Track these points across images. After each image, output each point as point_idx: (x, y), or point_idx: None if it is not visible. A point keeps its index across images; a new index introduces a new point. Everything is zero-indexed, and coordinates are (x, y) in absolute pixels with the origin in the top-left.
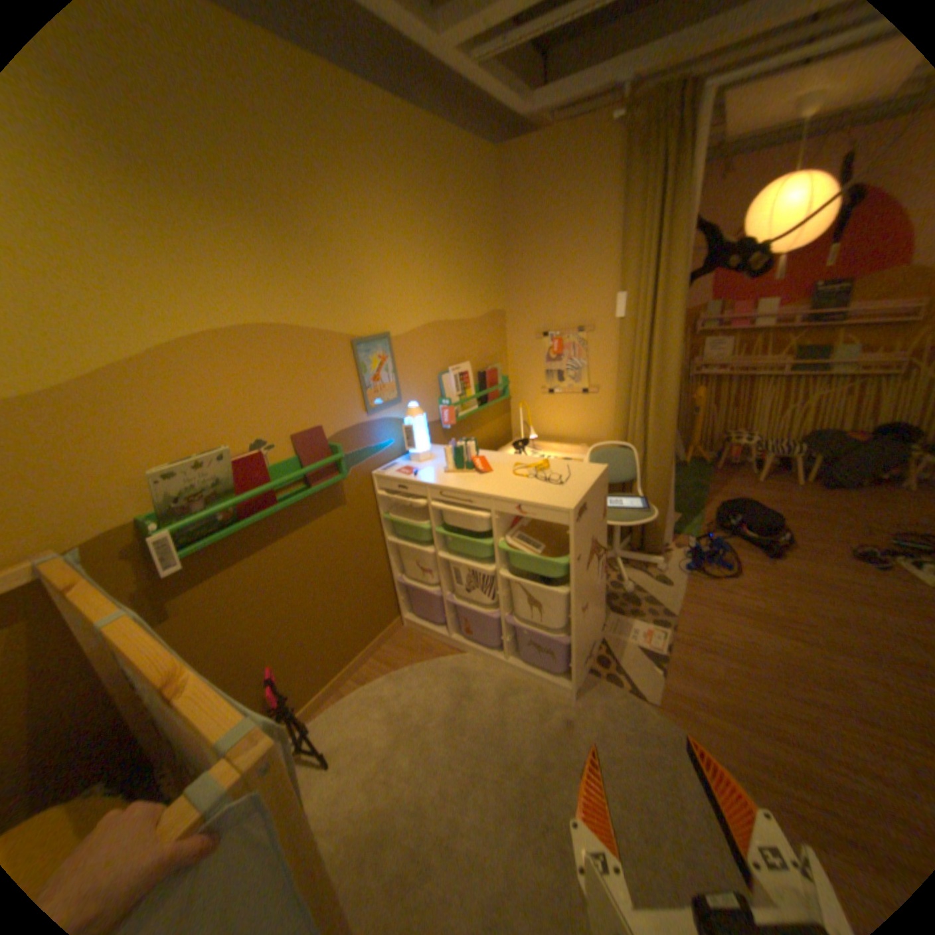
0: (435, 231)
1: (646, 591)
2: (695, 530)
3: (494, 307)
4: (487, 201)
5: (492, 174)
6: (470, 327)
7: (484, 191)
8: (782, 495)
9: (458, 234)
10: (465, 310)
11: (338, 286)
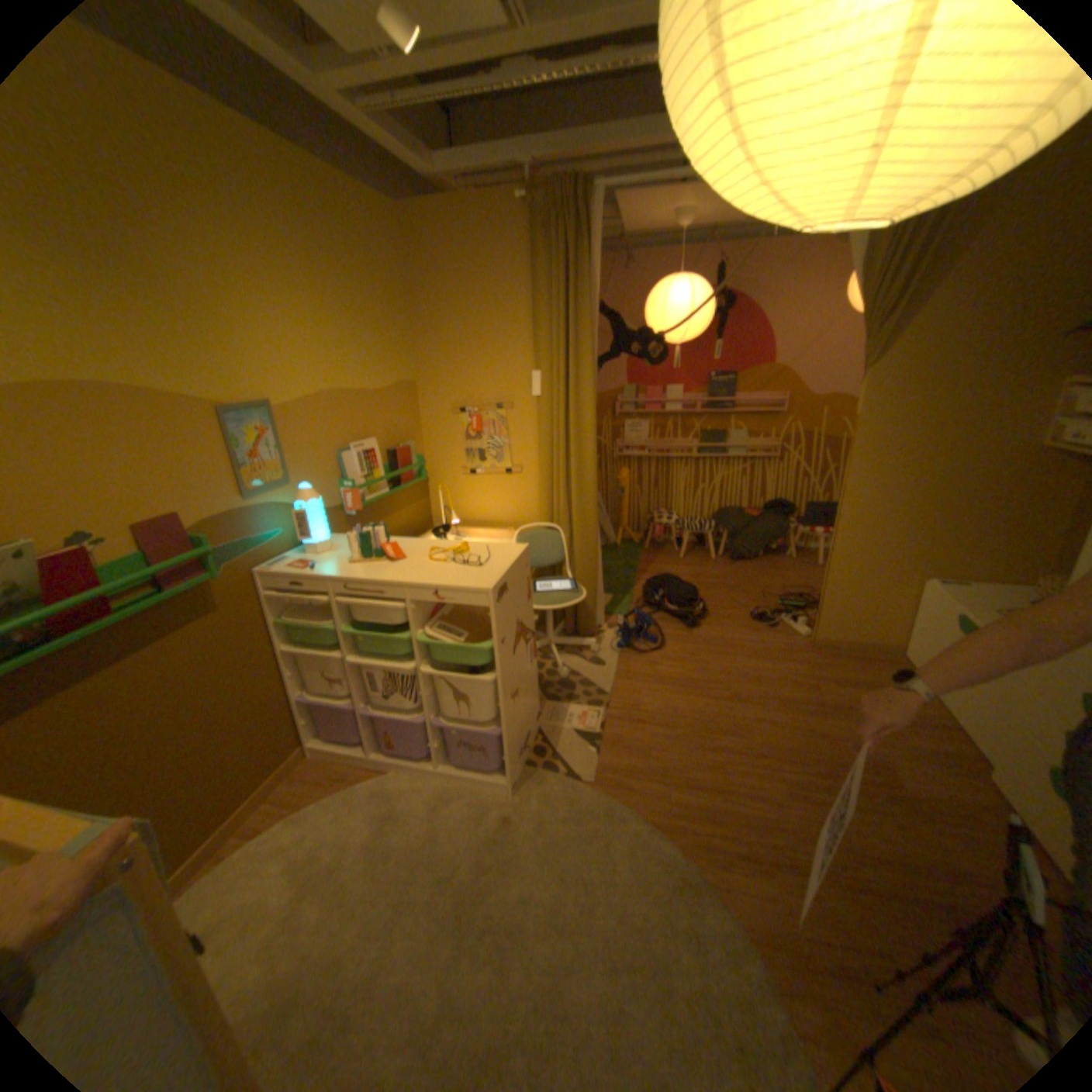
0: (324, 287)
1: (580, 674)
2: (624, 609)
3: (403, 378)
4: (388, 261)
5: (393, 232)
6: (375, 399)
7: (384, 249)
8: (698, 569)
9: (355, 293)
10: (368, 380)
11: (195, 341)
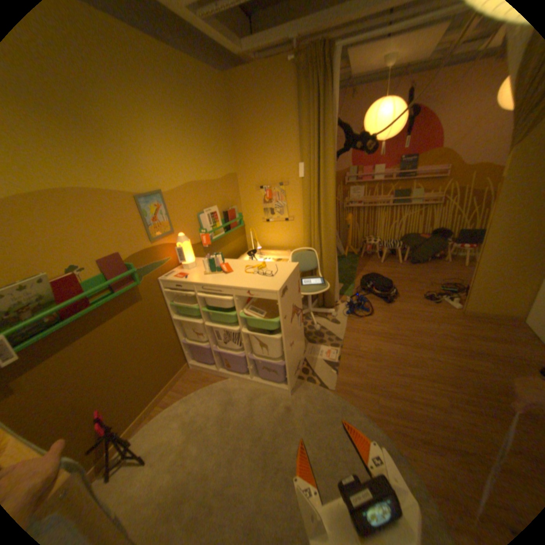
0: (186, 124)
1: (326, 328)
2: (350, 292)
3: (229, 171)
4: (219, 106)
5: (221, 89)
6: (215, 184)
7: (217, 99)
8: (392, 269)
9: (202, 126)
10: (211, 174)
11: (120, 160)
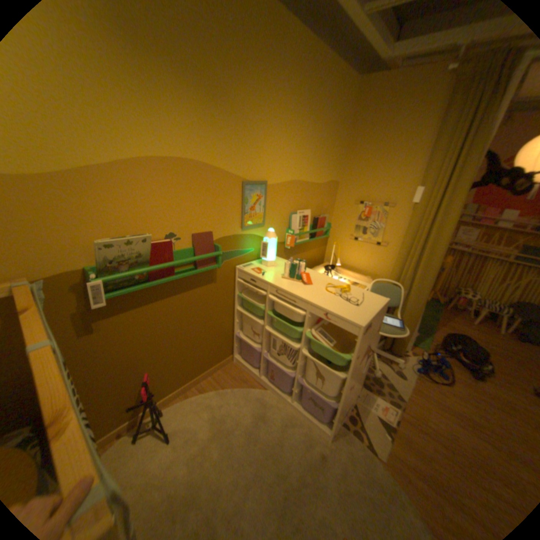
0: (310, 122)
1: (389, 379)
2: (427, 346)
3: (333, 178)
4: (346, 110)
5: (354, 94)
6: (316, 188)
7: (346, 103)
8: (488, 337)
9: (324, 127)
10: (316, 177)
11: (243, 144)
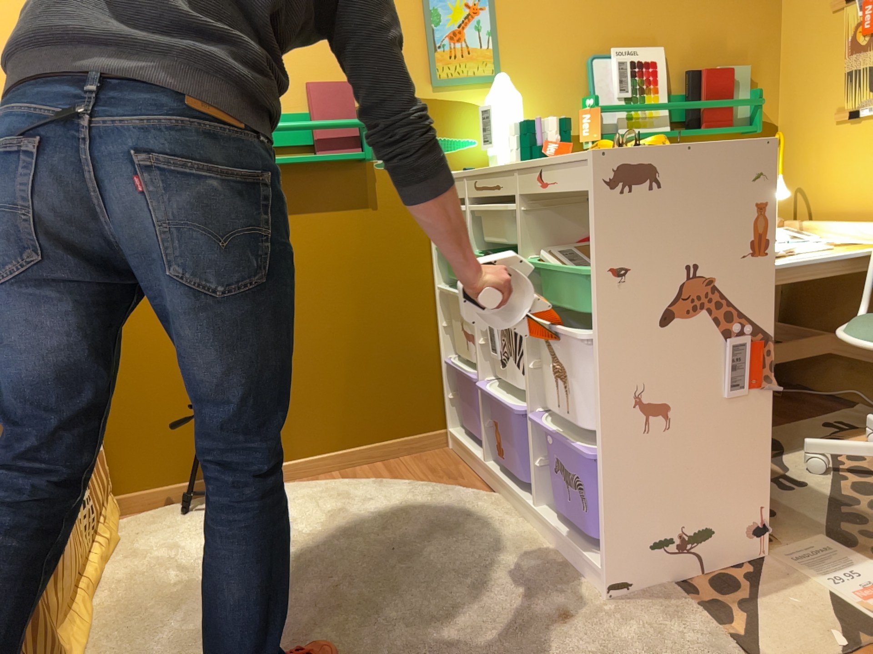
0: None
1: None
2: None
3: None
4: None
5: None
6: None
7: None
8: None
9: None
10: None
11: None
